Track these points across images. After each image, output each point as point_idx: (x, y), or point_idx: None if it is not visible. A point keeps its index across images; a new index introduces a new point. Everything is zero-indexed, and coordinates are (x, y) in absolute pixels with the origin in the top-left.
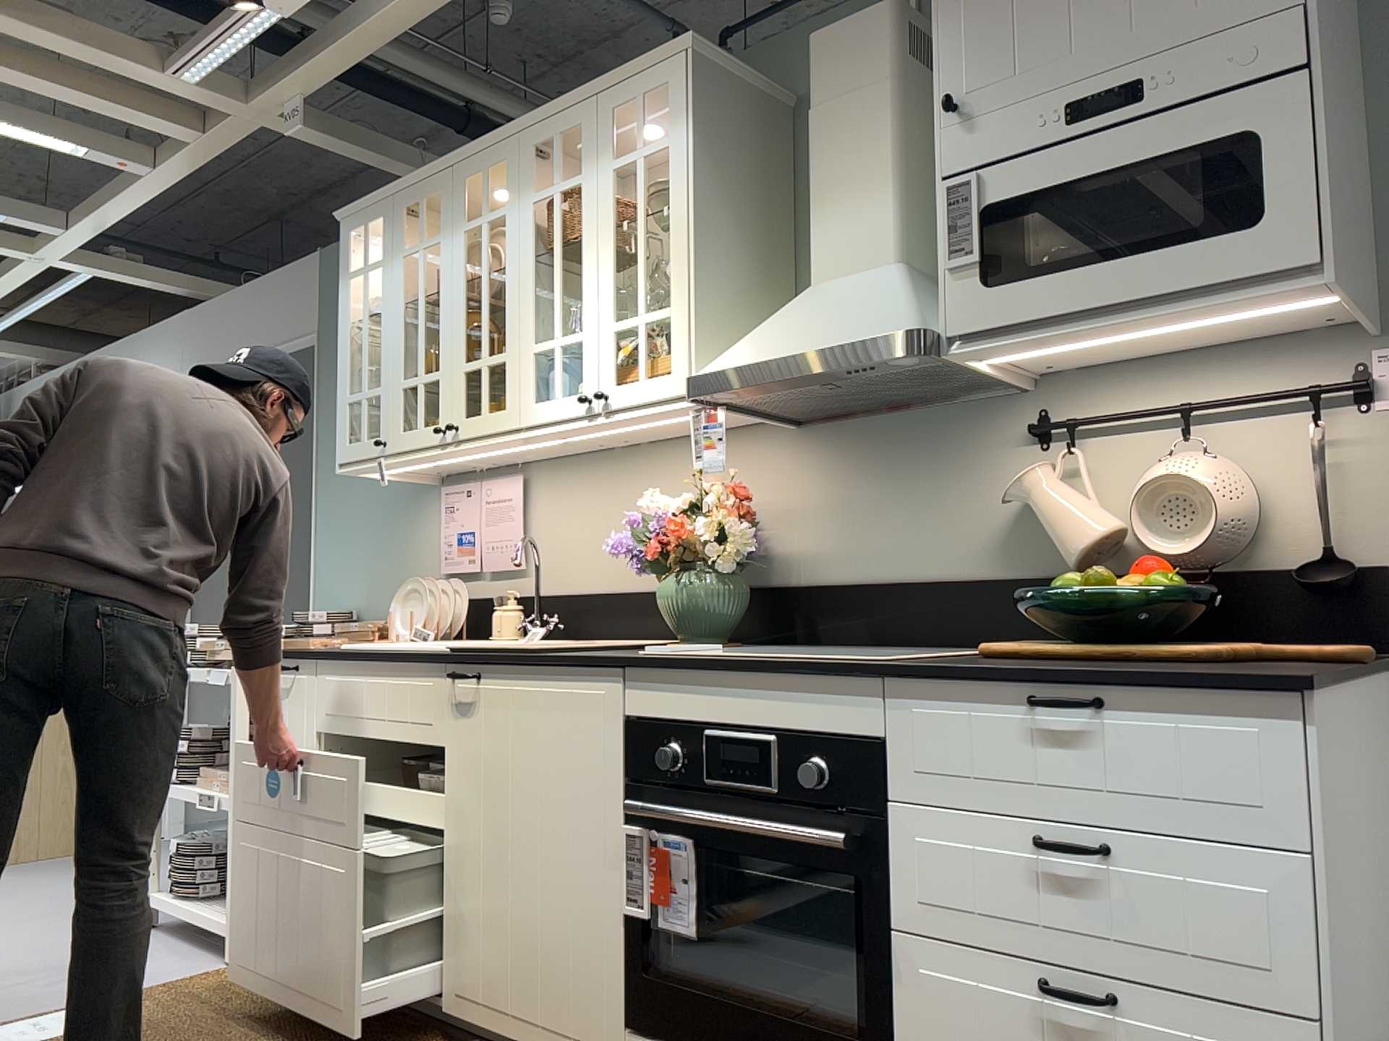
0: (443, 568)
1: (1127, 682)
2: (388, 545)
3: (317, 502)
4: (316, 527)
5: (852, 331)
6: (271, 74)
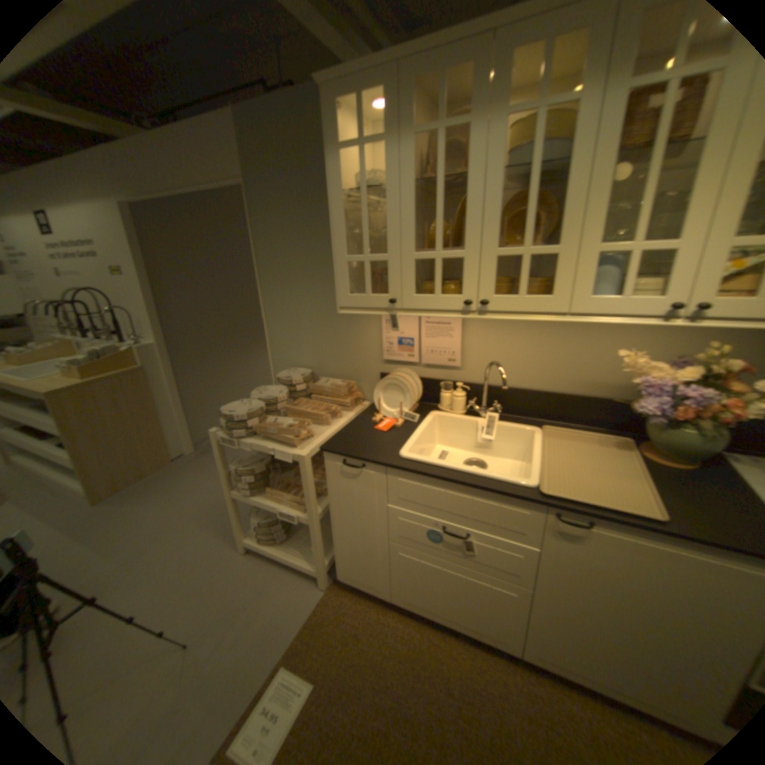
0: (387, 357)
1: None
2: (333, 335)
3: (264, 301)
4: (266, 316)
5: None
6: None
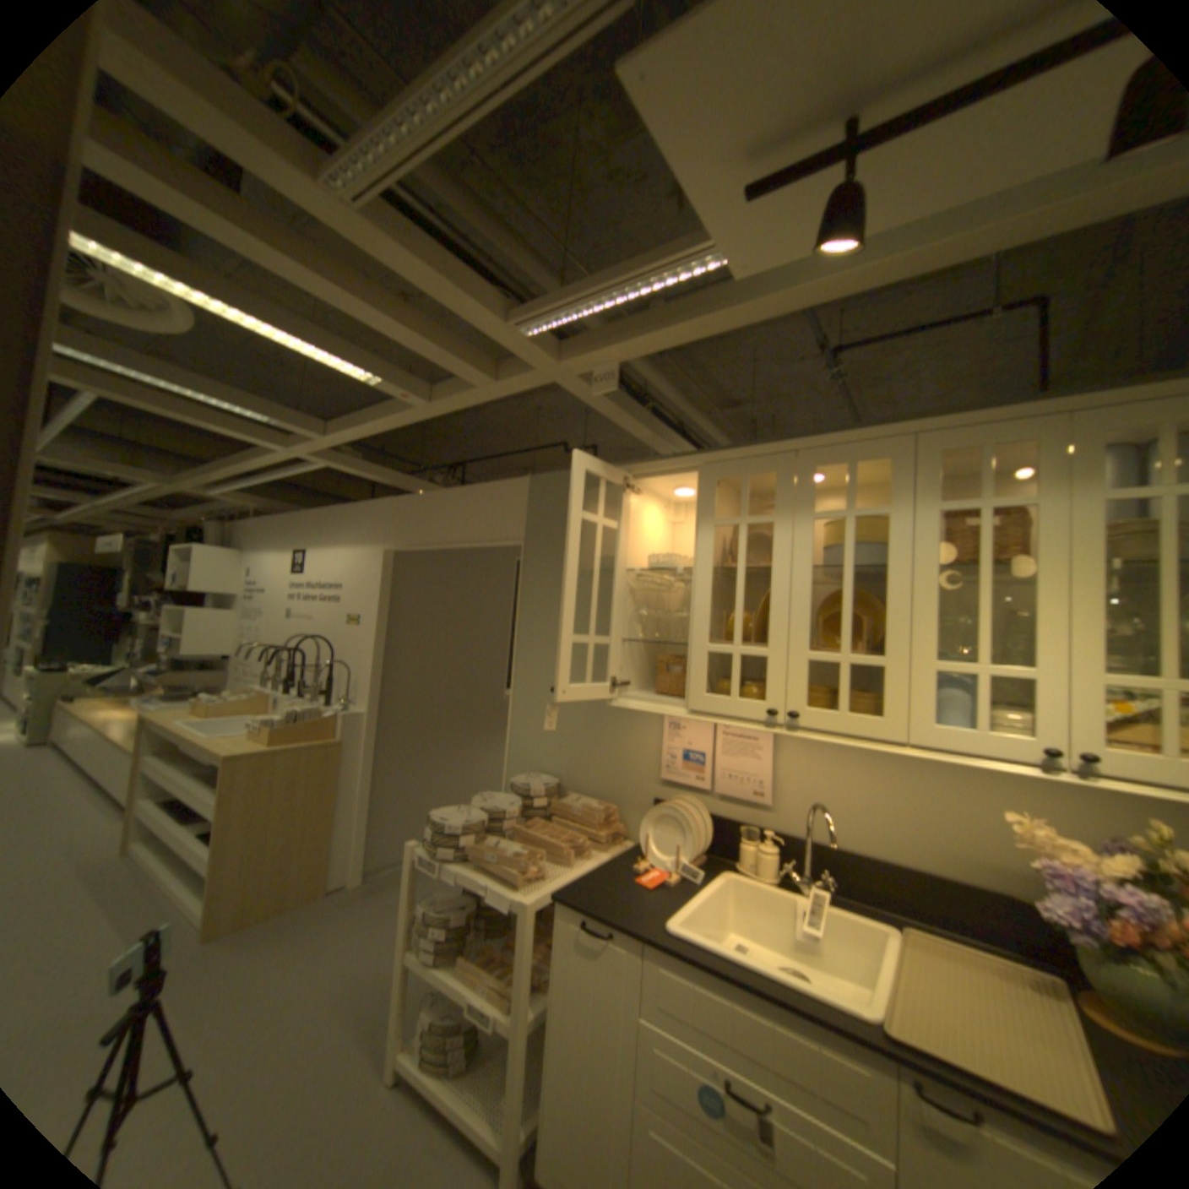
0: (664, 775)
1: None
2: (595, 734)
3: (515, 677)
4: (513, 697)
5: None
6: (590, 334)
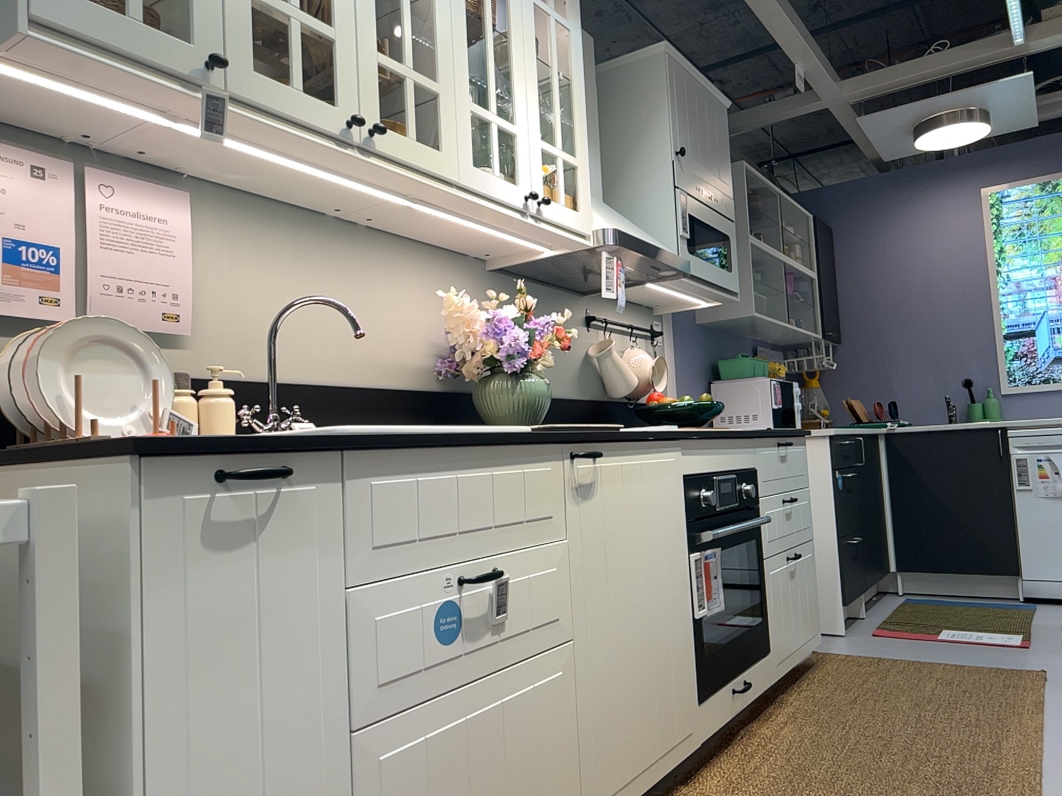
0: None
1: (795, 435)
2: None
3: None
4: None
5: (663, 246)
6: None
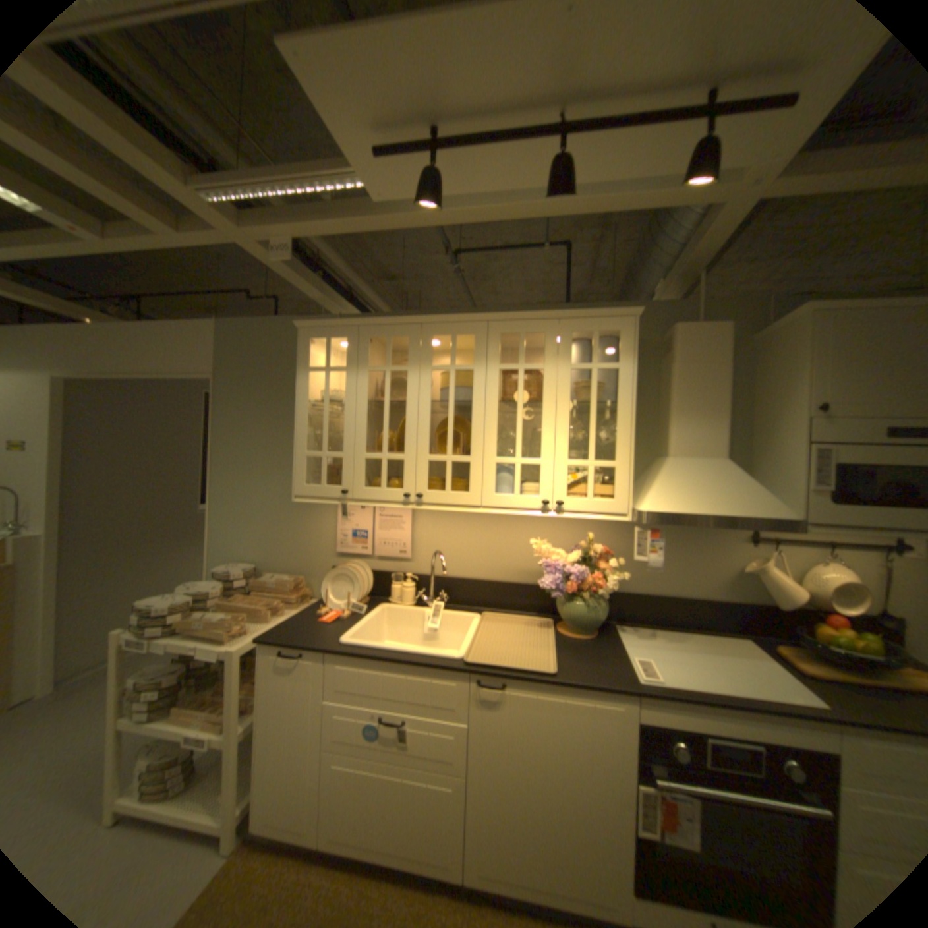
0: (340, 549)
1: None
2: (284, 527)
3: (210, 489)
4: (210, 505)
5: (754, 509)
6: (266, 210)
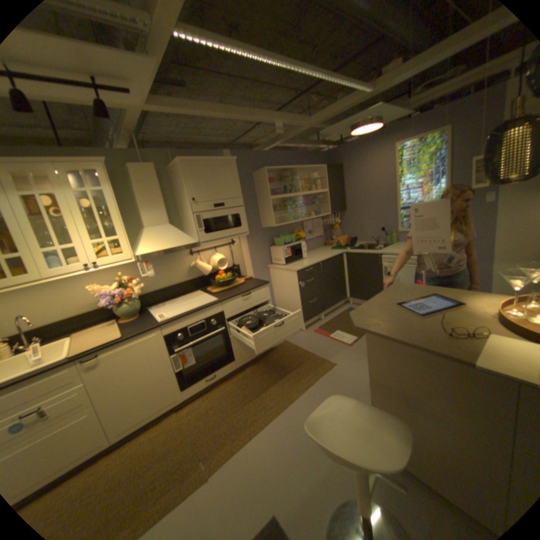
0: None
1: (254, 289)
2: None
3: None
4: None
5: (182, 242)
6: None
